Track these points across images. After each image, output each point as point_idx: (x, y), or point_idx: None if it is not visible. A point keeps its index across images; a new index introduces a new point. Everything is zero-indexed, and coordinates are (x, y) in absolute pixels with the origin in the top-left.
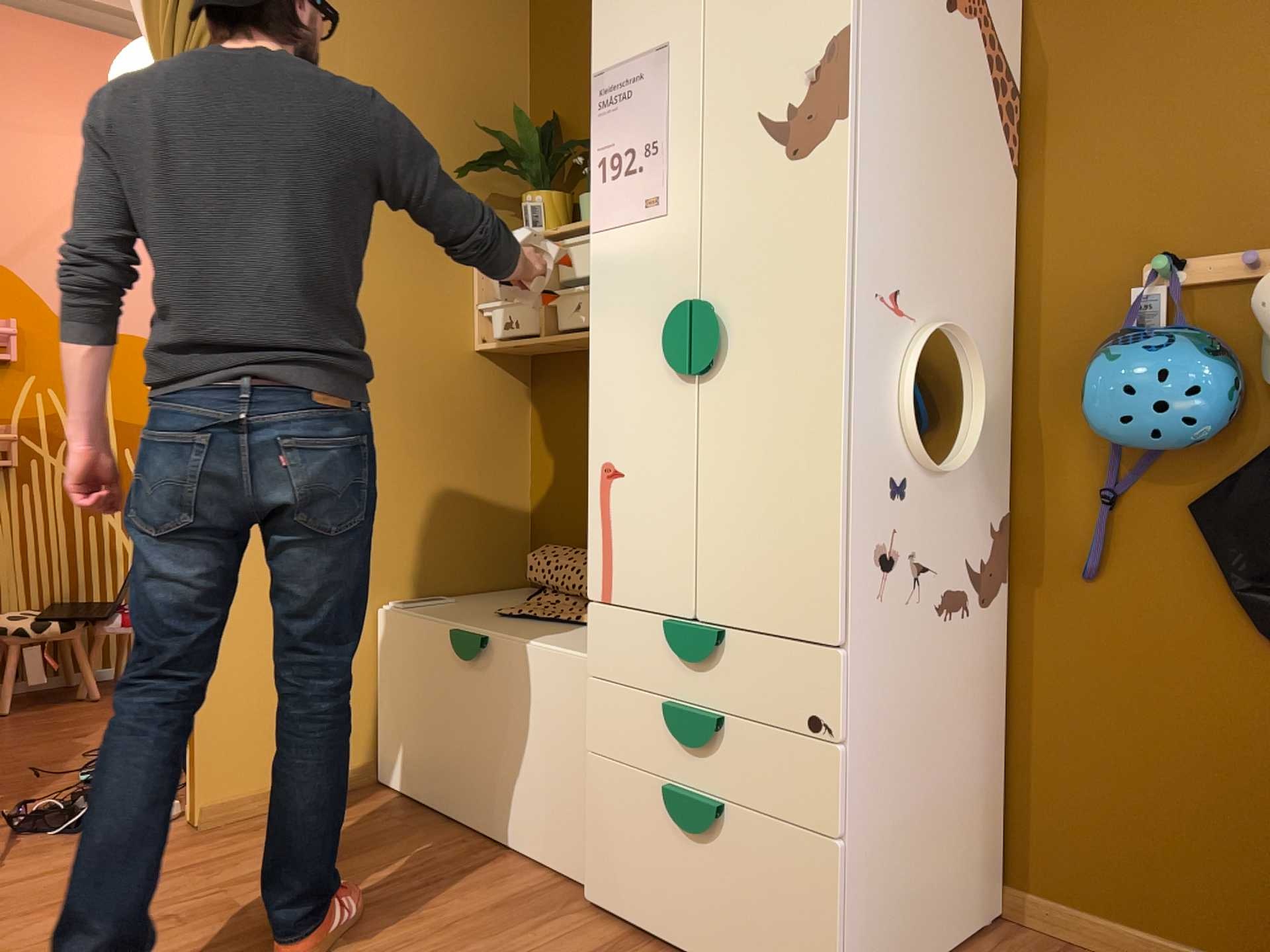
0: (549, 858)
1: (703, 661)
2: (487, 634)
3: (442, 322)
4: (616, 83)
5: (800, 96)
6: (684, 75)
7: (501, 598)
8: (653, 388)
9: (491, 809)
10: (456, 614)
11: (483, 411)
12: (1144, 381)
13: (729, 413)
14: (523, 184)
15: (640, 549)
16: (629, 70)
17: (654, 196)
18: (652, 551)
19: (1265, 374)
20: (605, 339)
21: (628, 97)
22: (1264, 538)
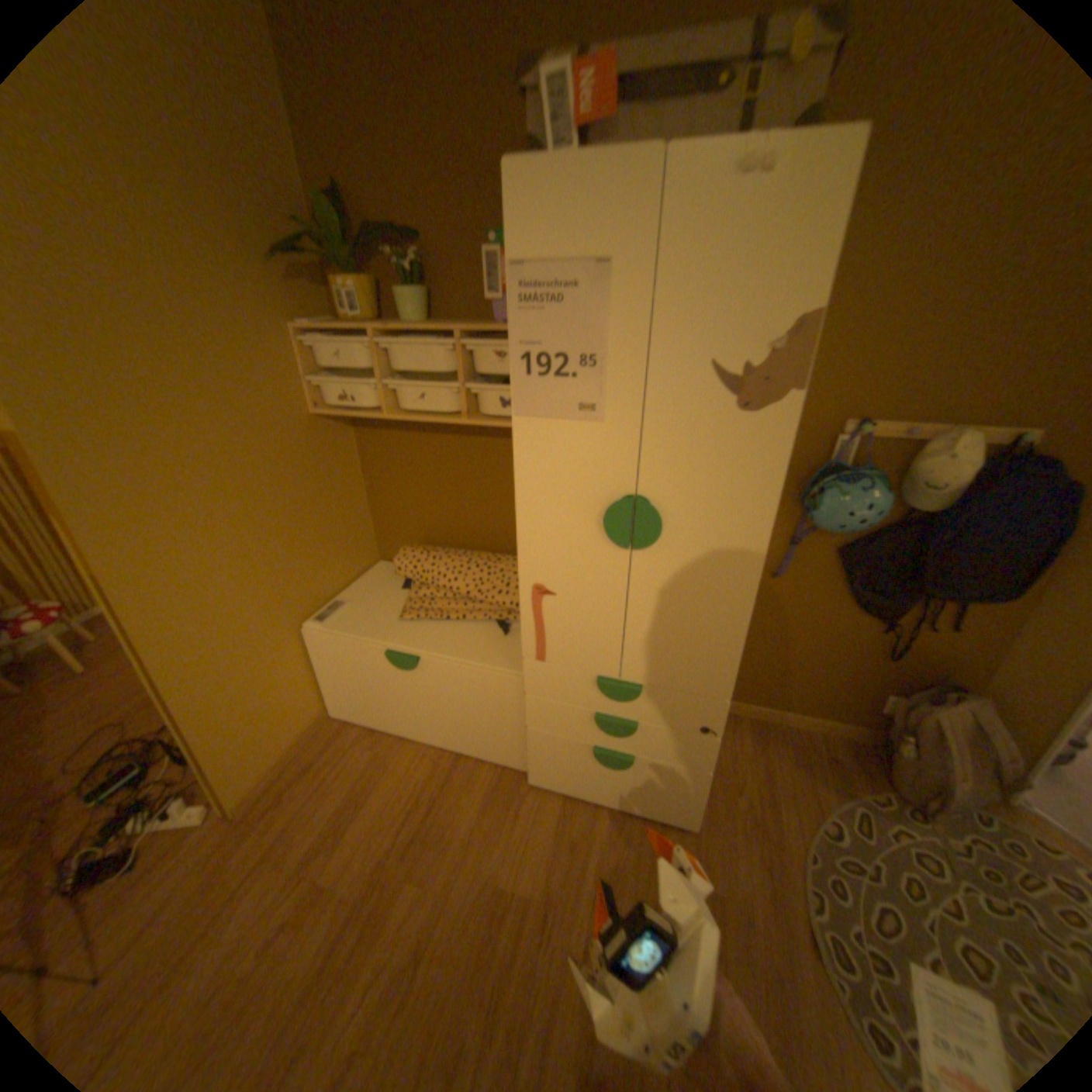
0: (489, 758)
1: (628, 702)
2: (417, 652)
3: (280, 400)
4: (542, 279)
5: (760, 358)
6: (630, 298)
7: (378, 585)
8: (585, 547)
9: (439, 736)
10: (369, 623)
11: (327, 459)
12: (860, 511)
13: (657, 575)
14: (309, 248)
15: (571, 639)
16: (558, 270)
17: (589, 404)
18: (582, 641)
19: (906, 498)
20: (533, 503)
21: (557, 299)
22: (876, 571)
